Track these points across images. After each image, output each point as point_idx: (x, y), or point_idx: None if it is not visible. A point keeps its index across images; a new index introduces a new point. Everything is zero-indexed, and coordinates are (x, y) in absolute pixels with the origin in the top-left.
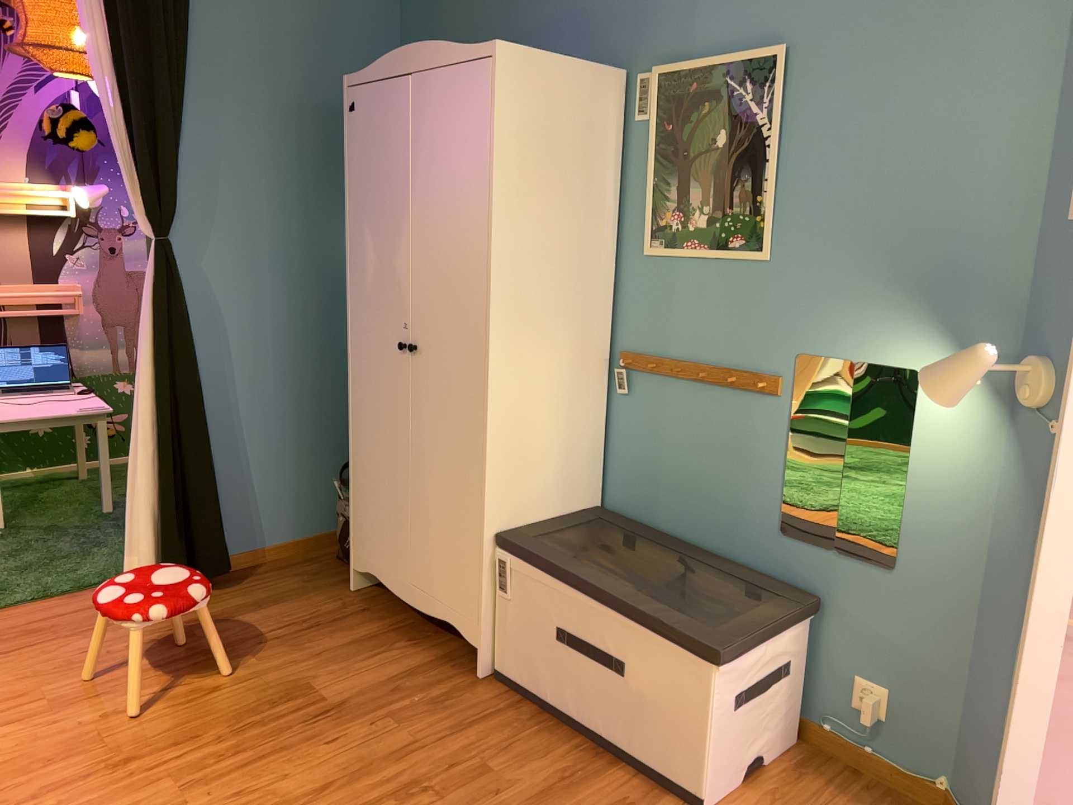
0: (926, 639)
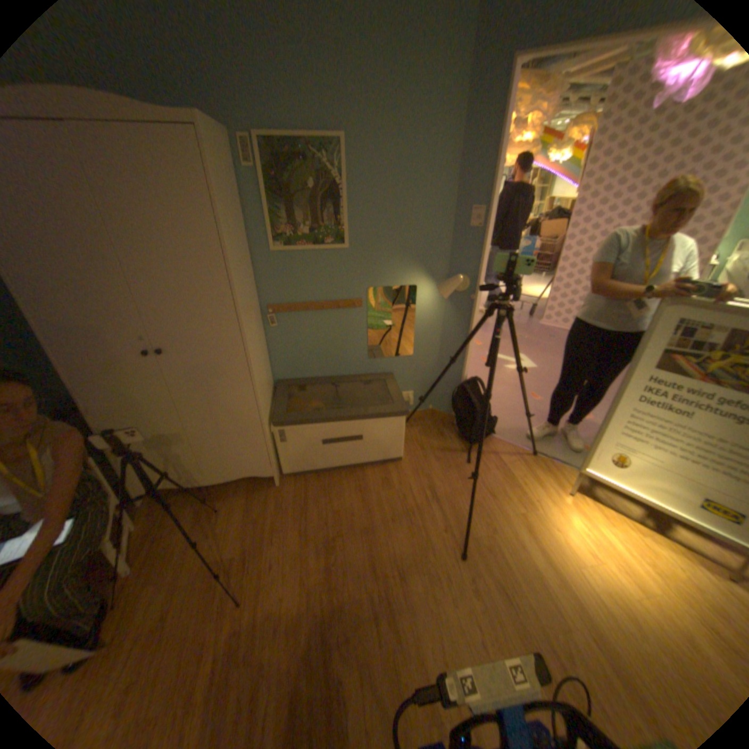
0: (423, 372)
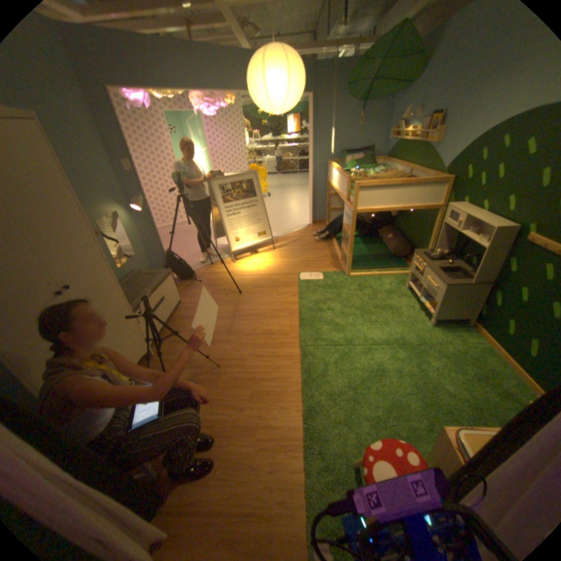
0: (144, 262)
